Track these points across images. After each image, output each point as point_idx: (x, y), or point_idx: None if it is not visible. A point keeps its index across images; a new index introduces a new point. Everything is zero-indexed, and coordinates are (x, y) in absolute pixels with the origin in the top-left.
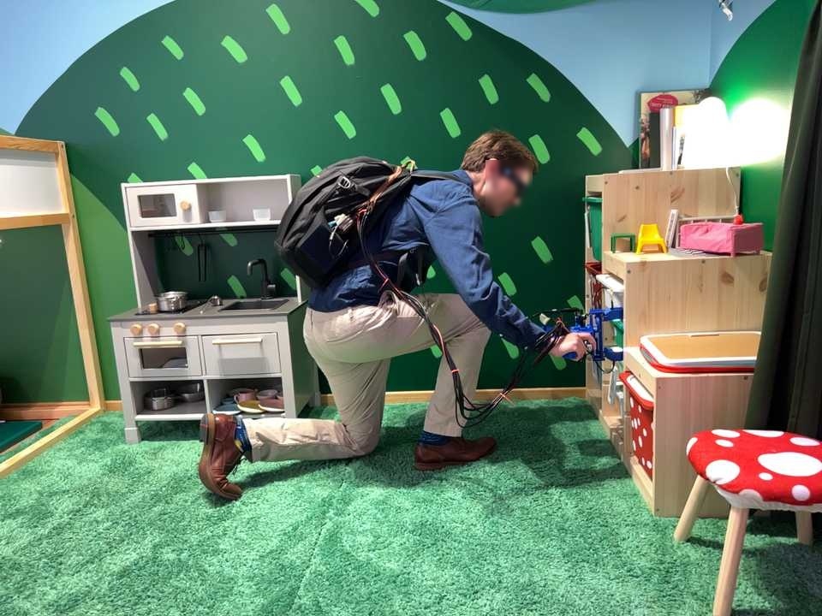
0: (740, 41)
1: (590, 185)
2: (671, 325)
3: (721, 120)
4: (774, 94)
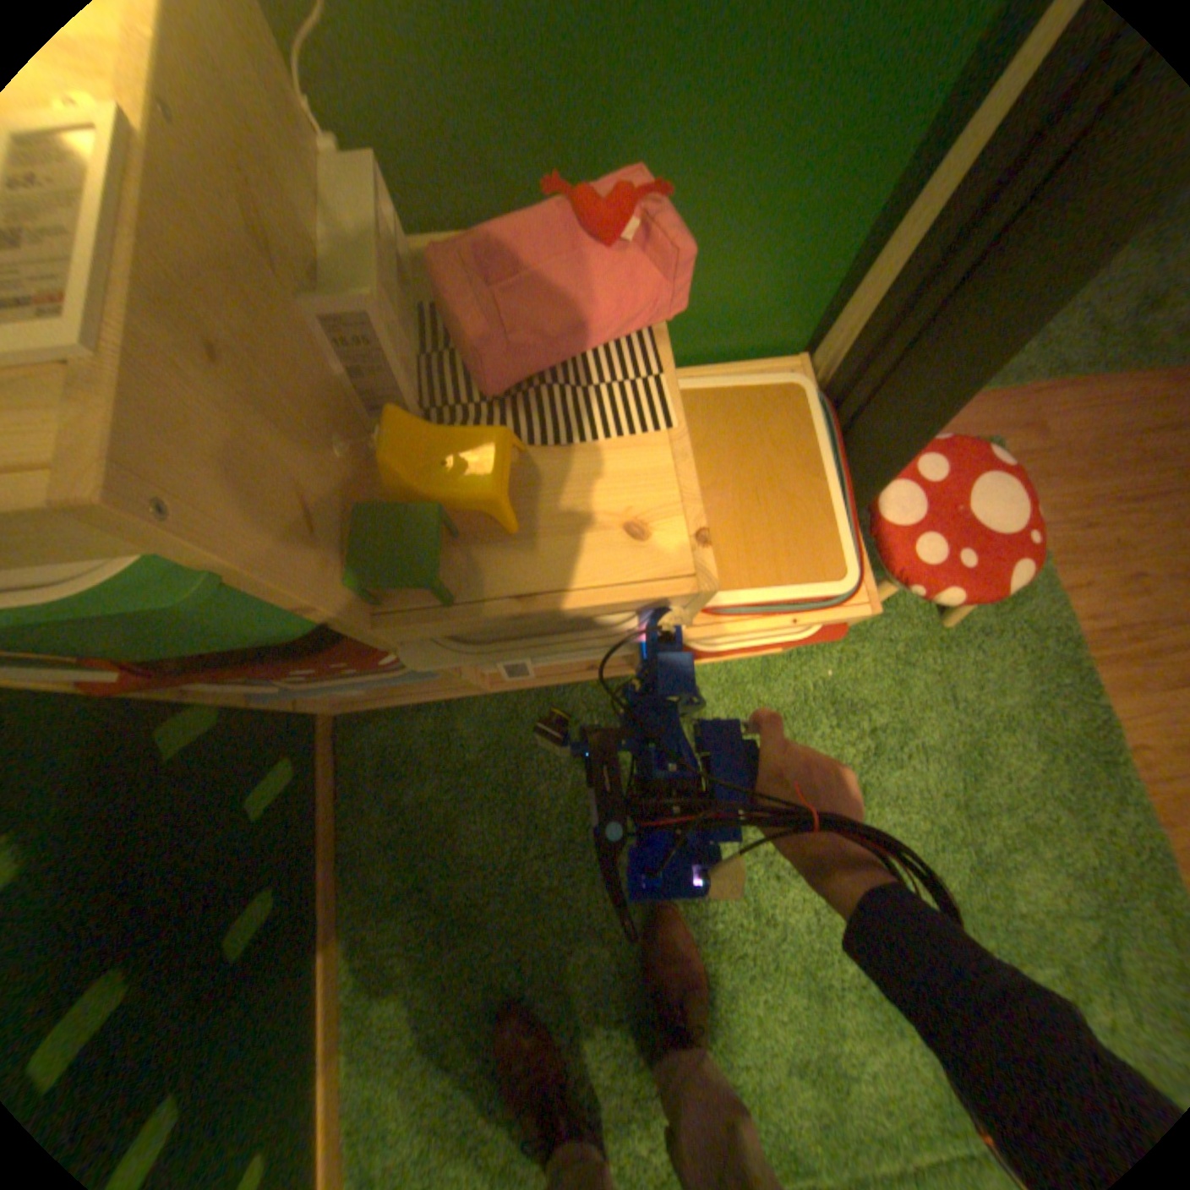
0: None
1: None
2: None
3: None
4: None
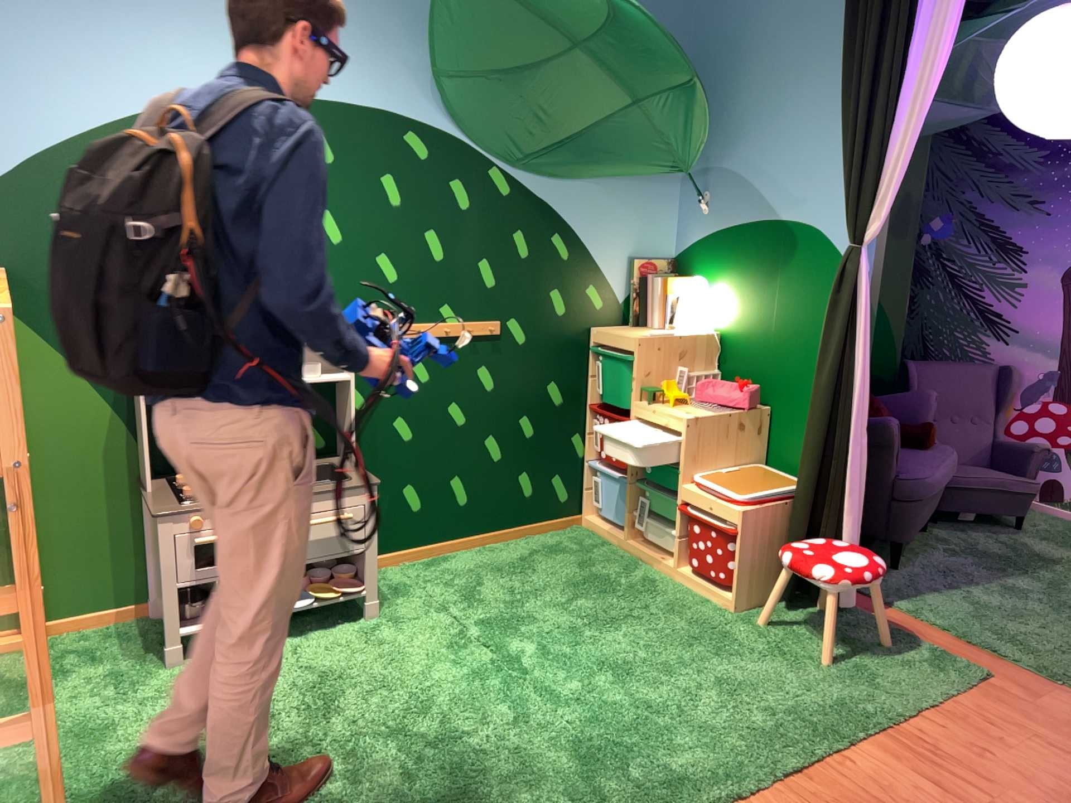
0: (714, 238)
1: (602, 339)
2: (705, 463)
3: (704, 297)
4: (753, 291)
